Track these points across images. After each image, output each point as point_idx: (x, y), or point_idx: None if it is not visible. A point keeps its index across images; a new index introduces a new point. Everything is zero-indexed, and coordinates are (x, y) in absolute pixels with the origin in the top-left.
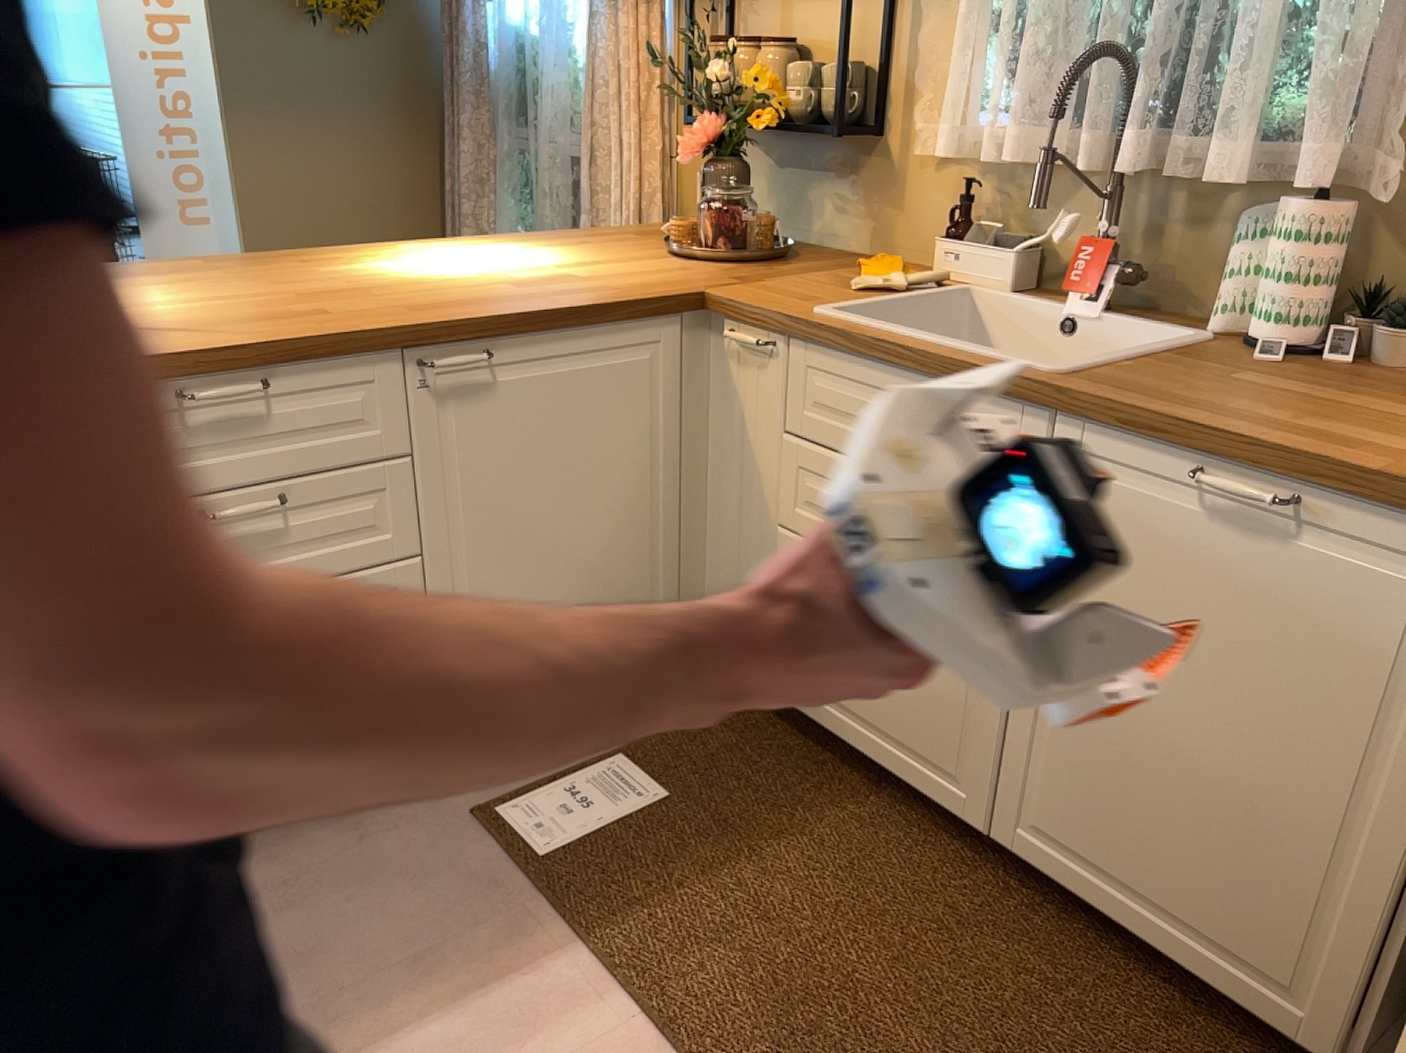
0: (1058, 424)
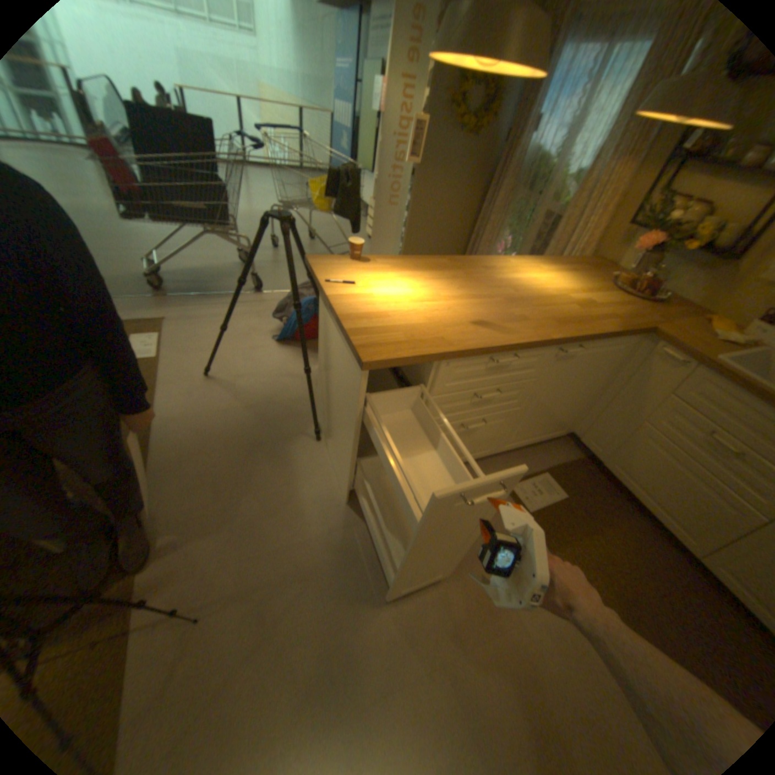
0: None
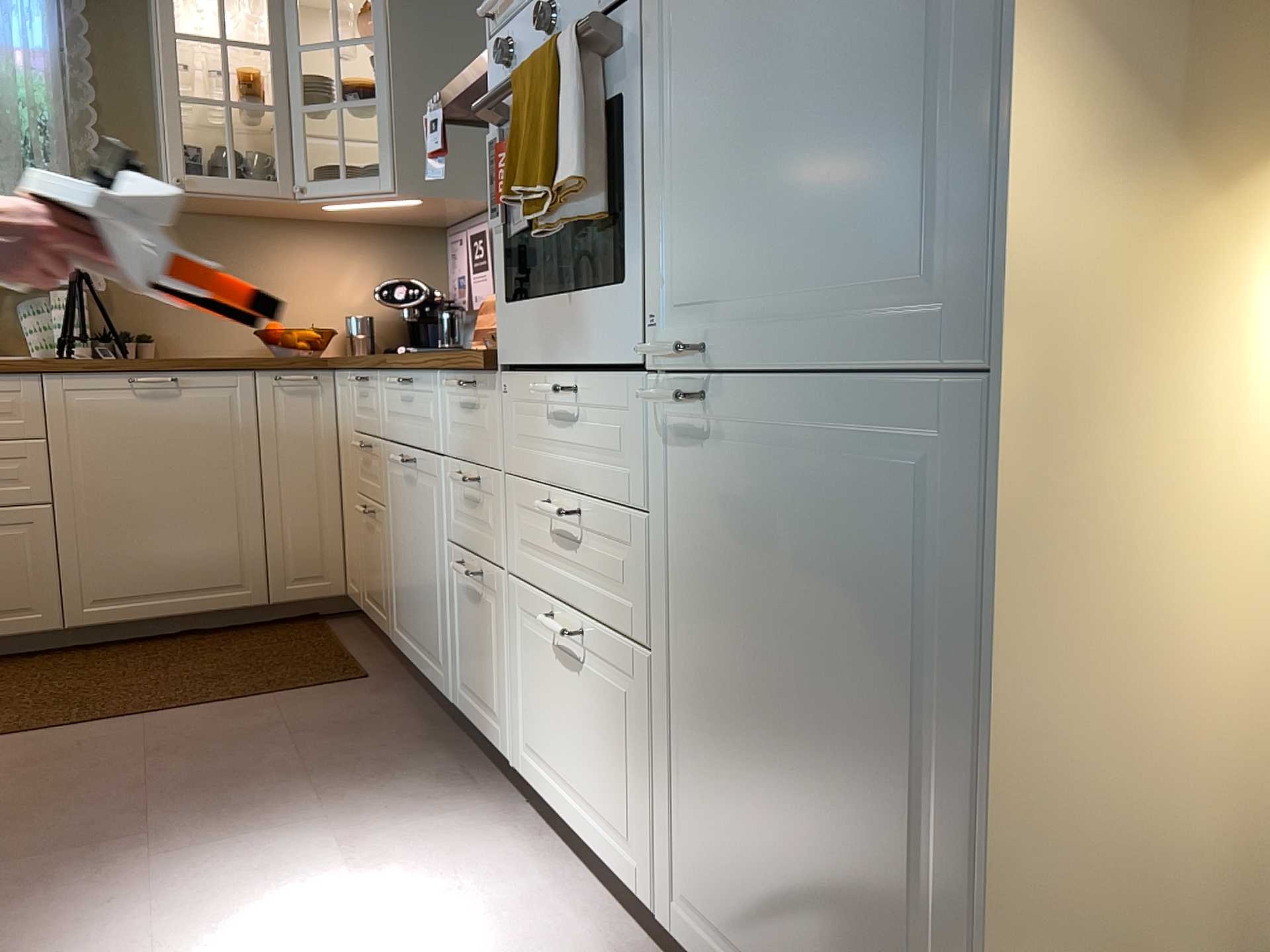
0: (43, 381)
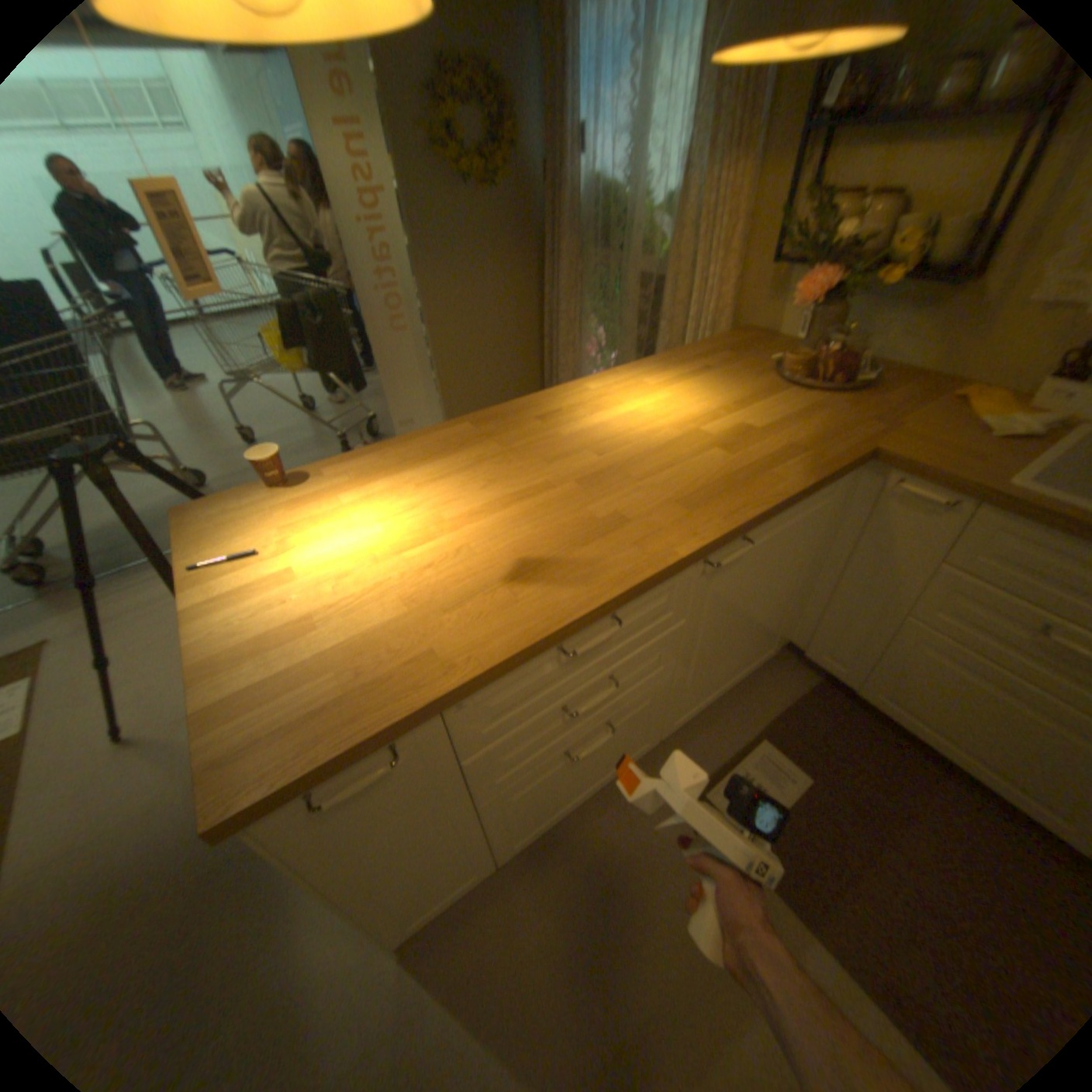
0: None
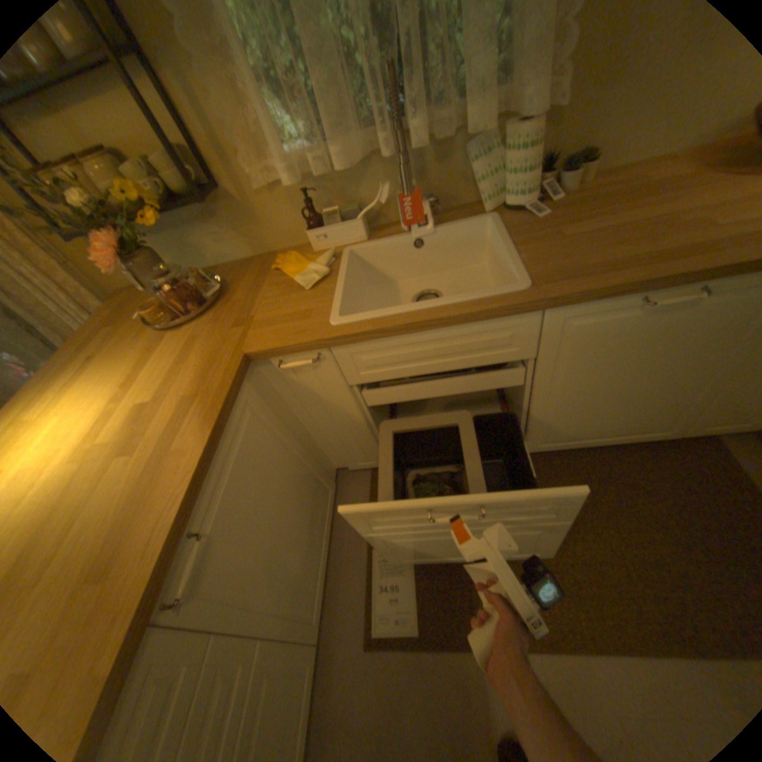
0: (545, 311)
